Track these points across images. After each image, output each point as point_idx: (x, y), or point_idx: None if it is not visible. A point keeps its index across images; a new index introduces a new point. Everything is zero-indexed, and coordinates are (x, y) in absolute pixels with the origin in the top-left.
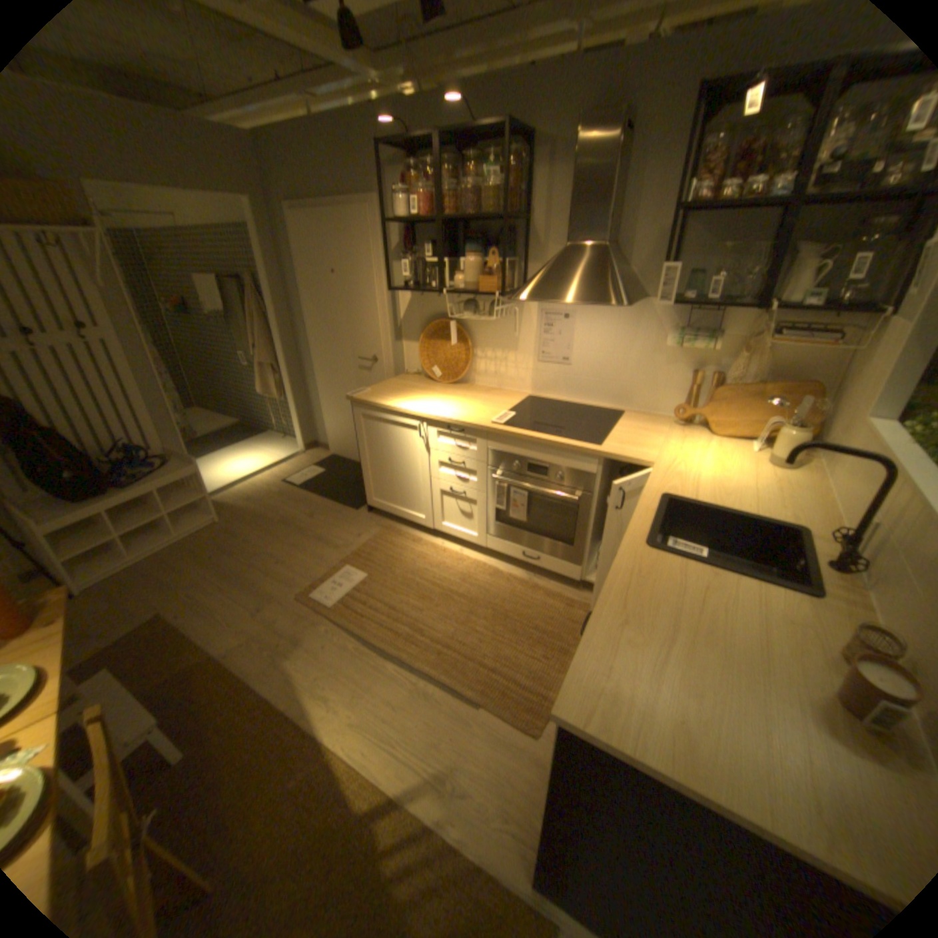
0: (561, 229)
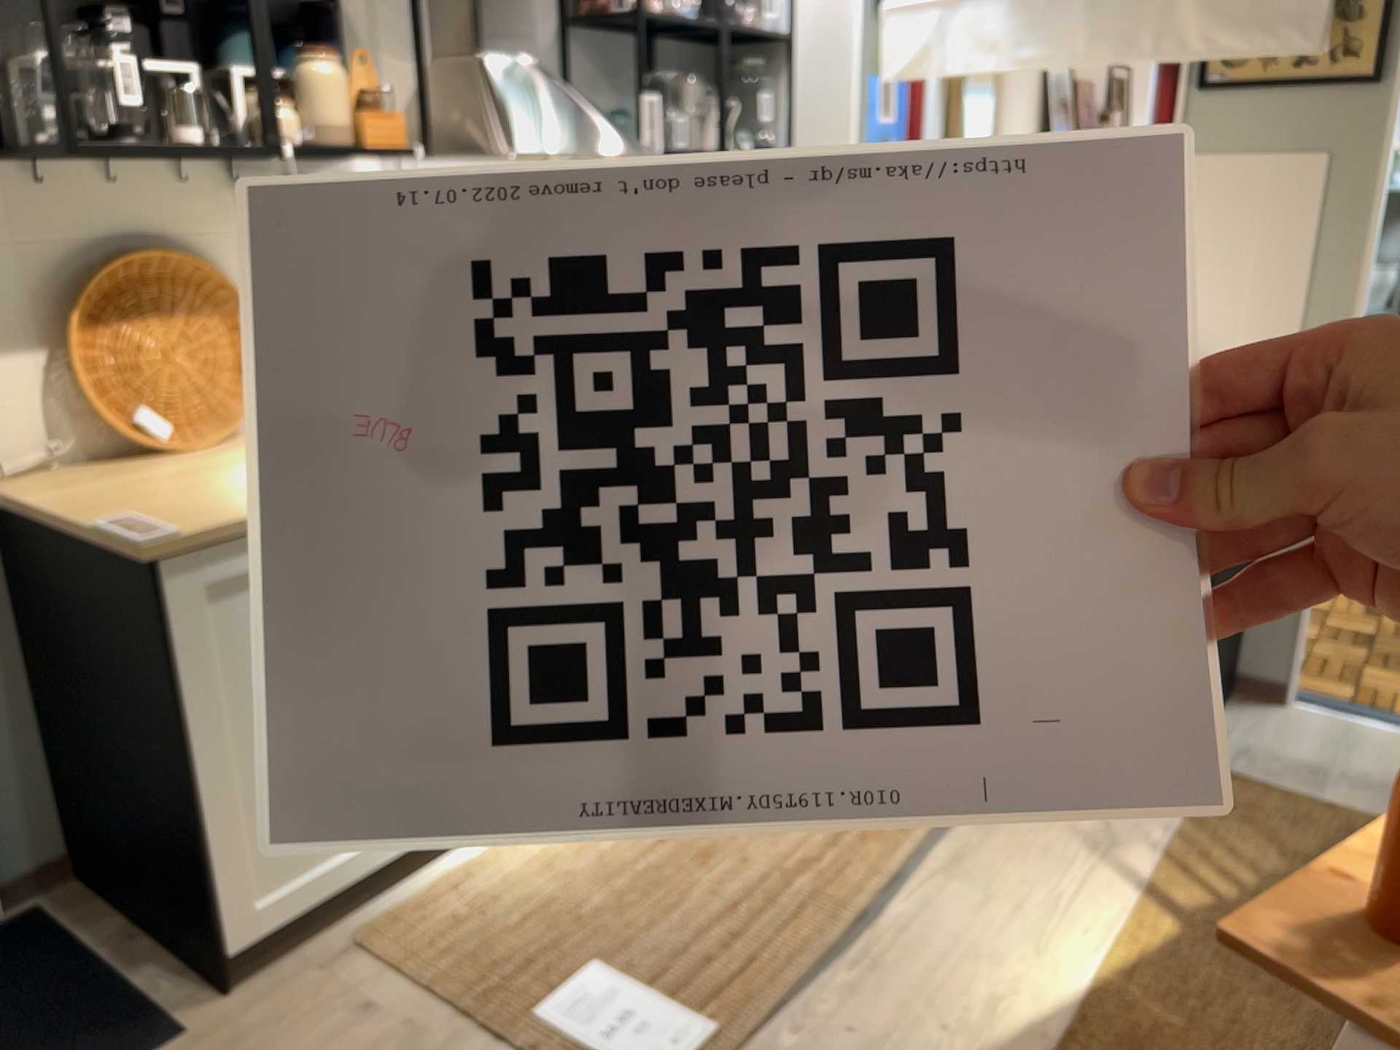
0: (400, 25)
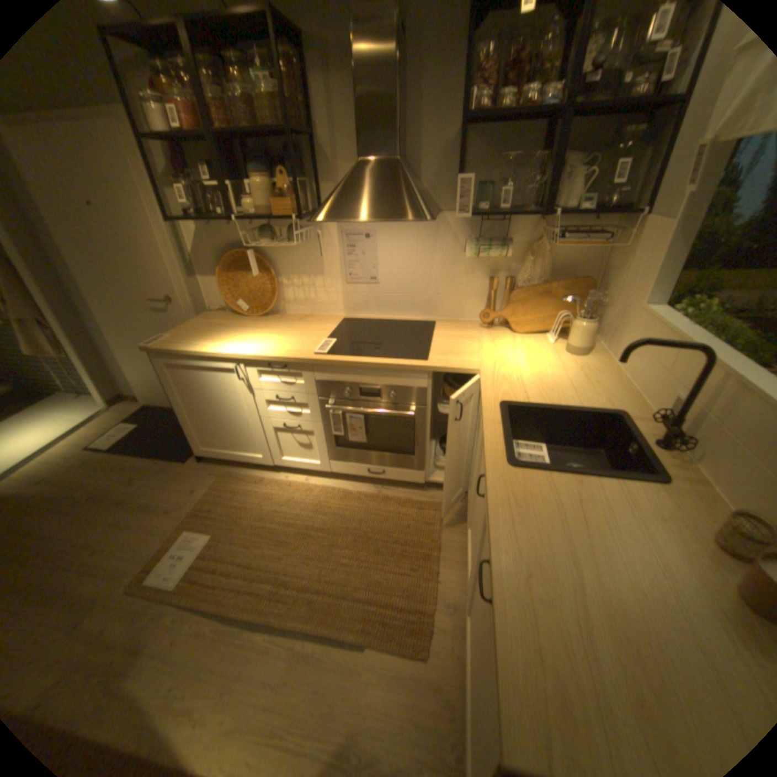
0: (348, 145)
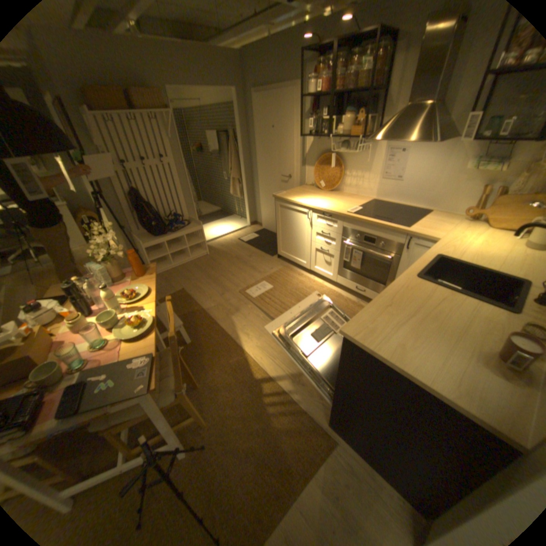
0: (408, 93)
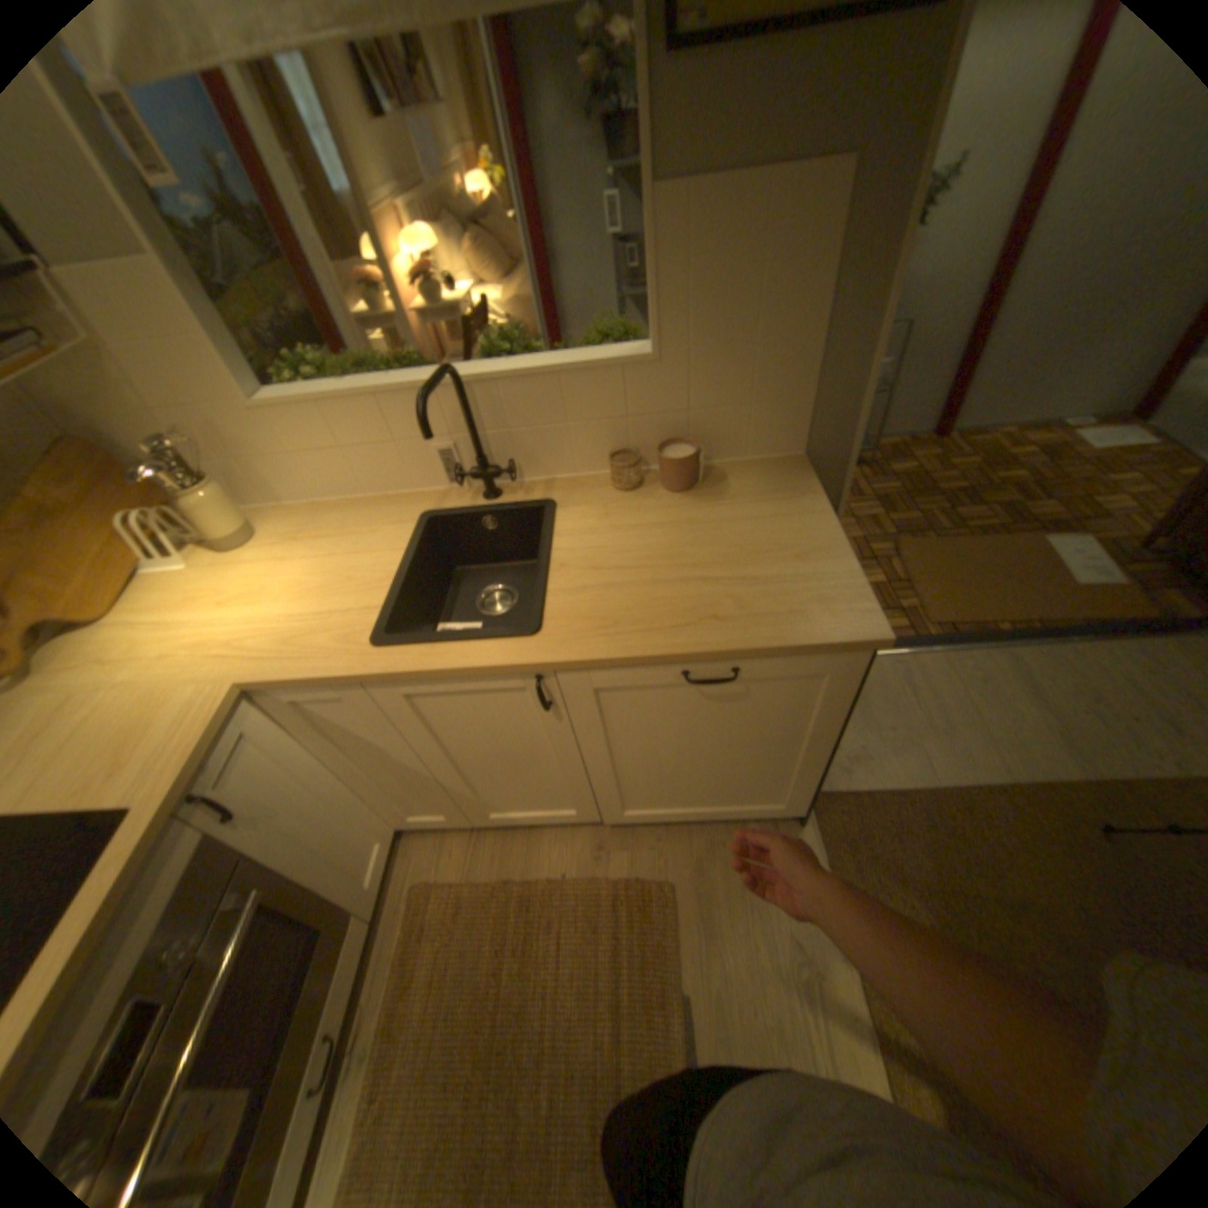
0: None
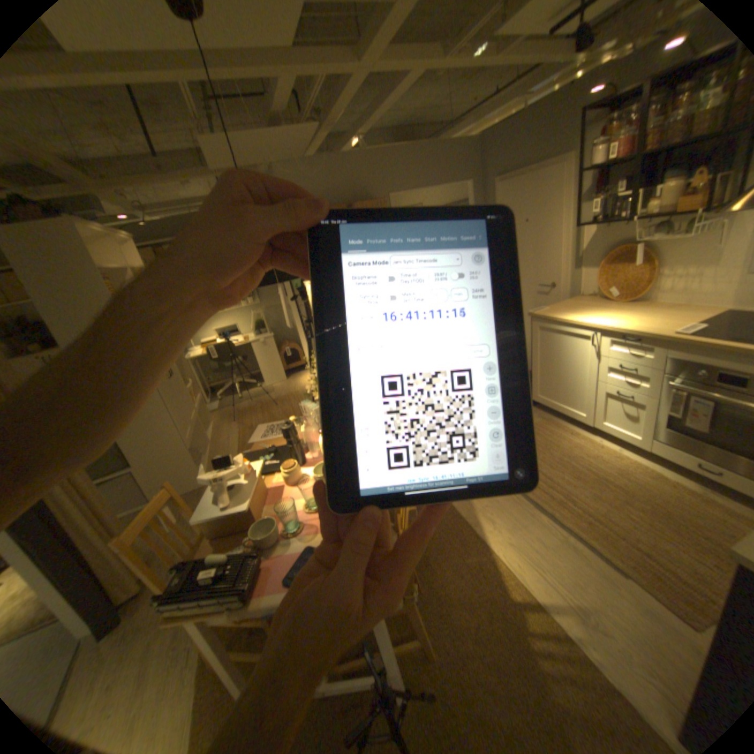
0: None
